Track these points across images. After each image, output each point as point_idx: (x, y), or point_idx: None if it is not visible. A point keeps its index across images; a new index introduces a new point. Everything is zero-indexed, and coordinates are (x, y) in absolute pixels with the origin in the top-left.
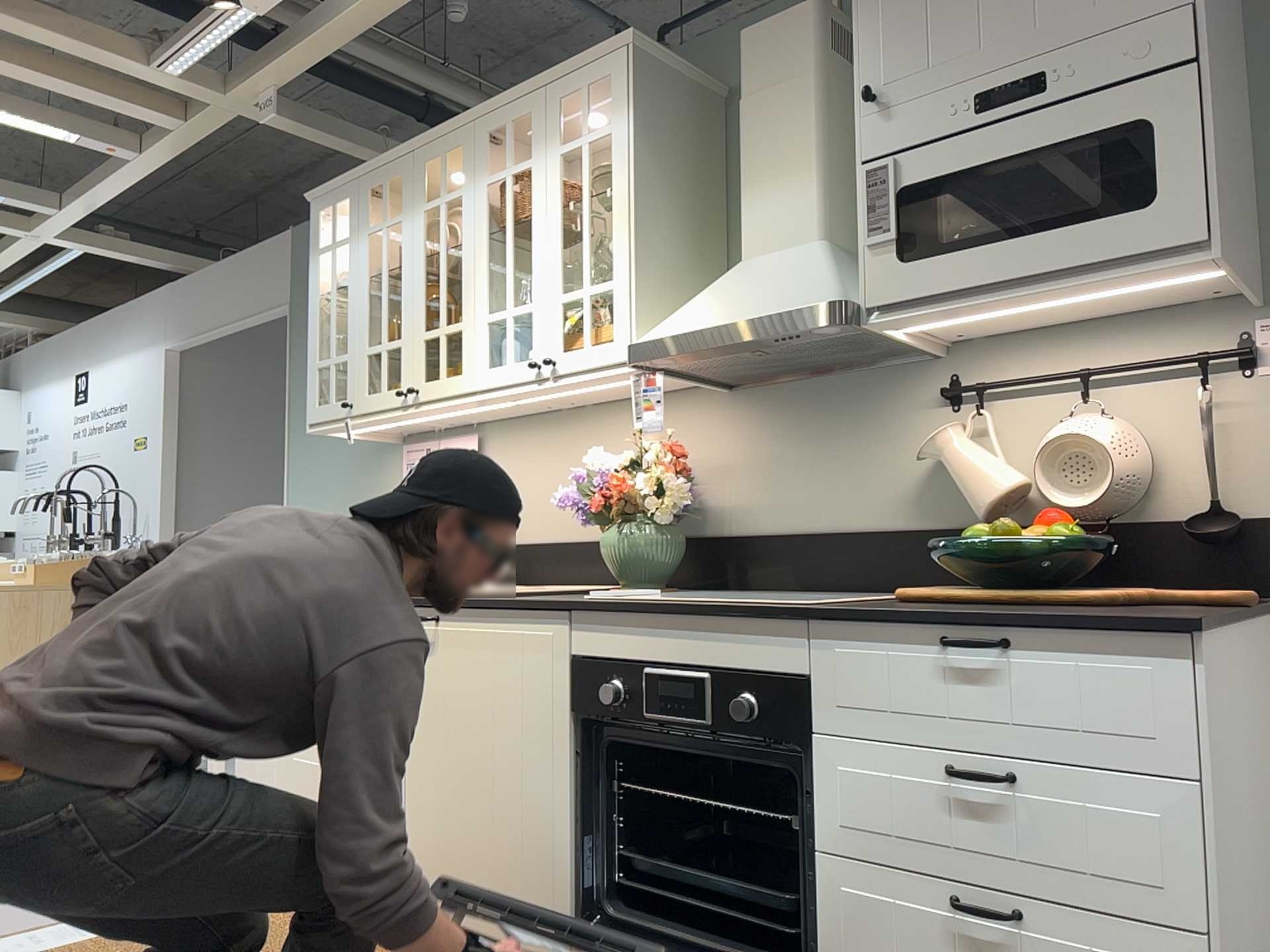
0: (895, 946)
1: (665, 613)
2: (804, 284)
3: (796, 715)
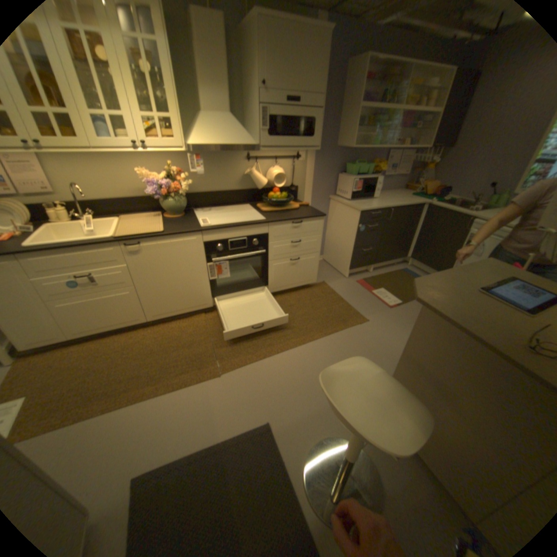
0: (281, 269)
1: (235, 227)
2: (241, 134)
3: (265, 241)
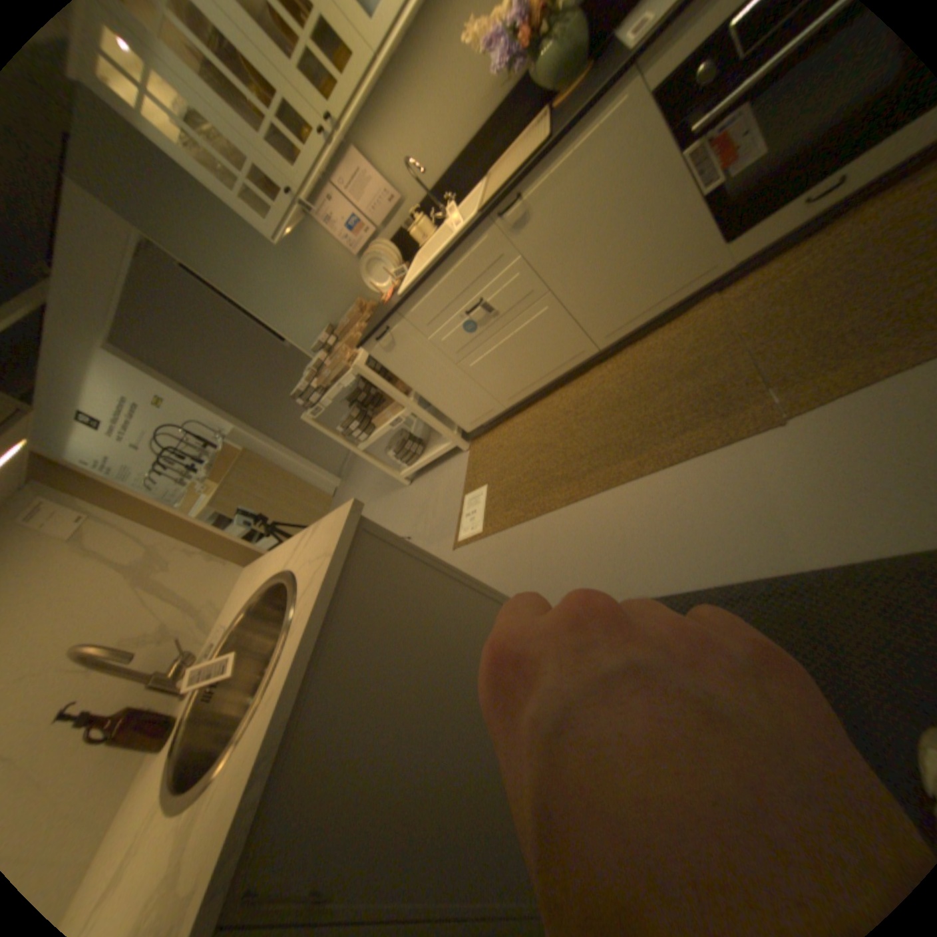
0: None
1: None
2: None
3: None
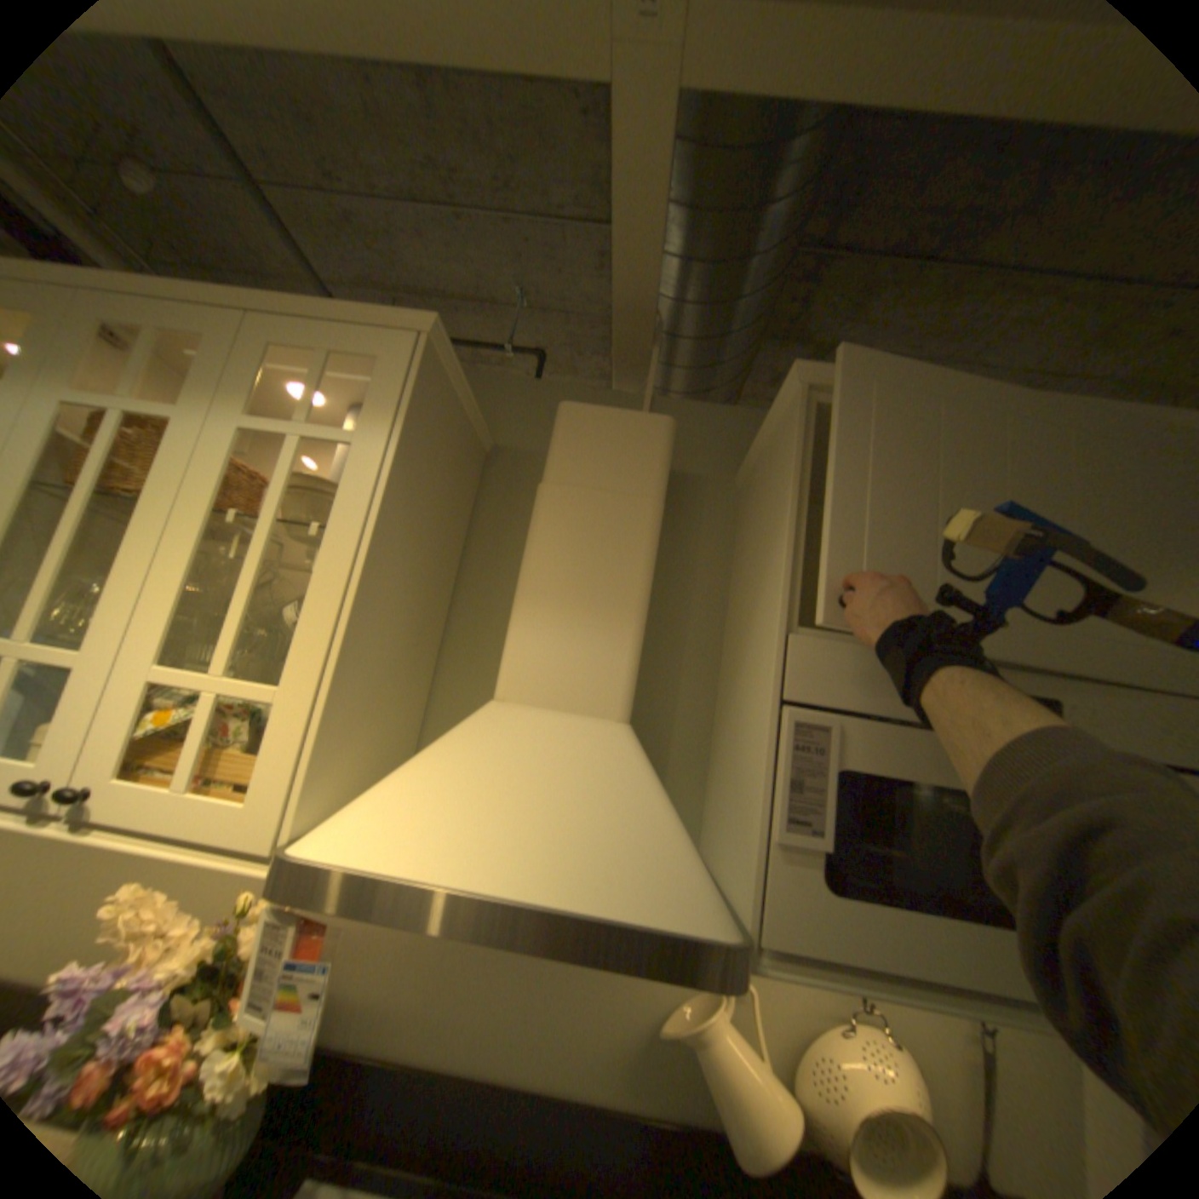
0: None
1: None
2: (644, 842)
3: None
